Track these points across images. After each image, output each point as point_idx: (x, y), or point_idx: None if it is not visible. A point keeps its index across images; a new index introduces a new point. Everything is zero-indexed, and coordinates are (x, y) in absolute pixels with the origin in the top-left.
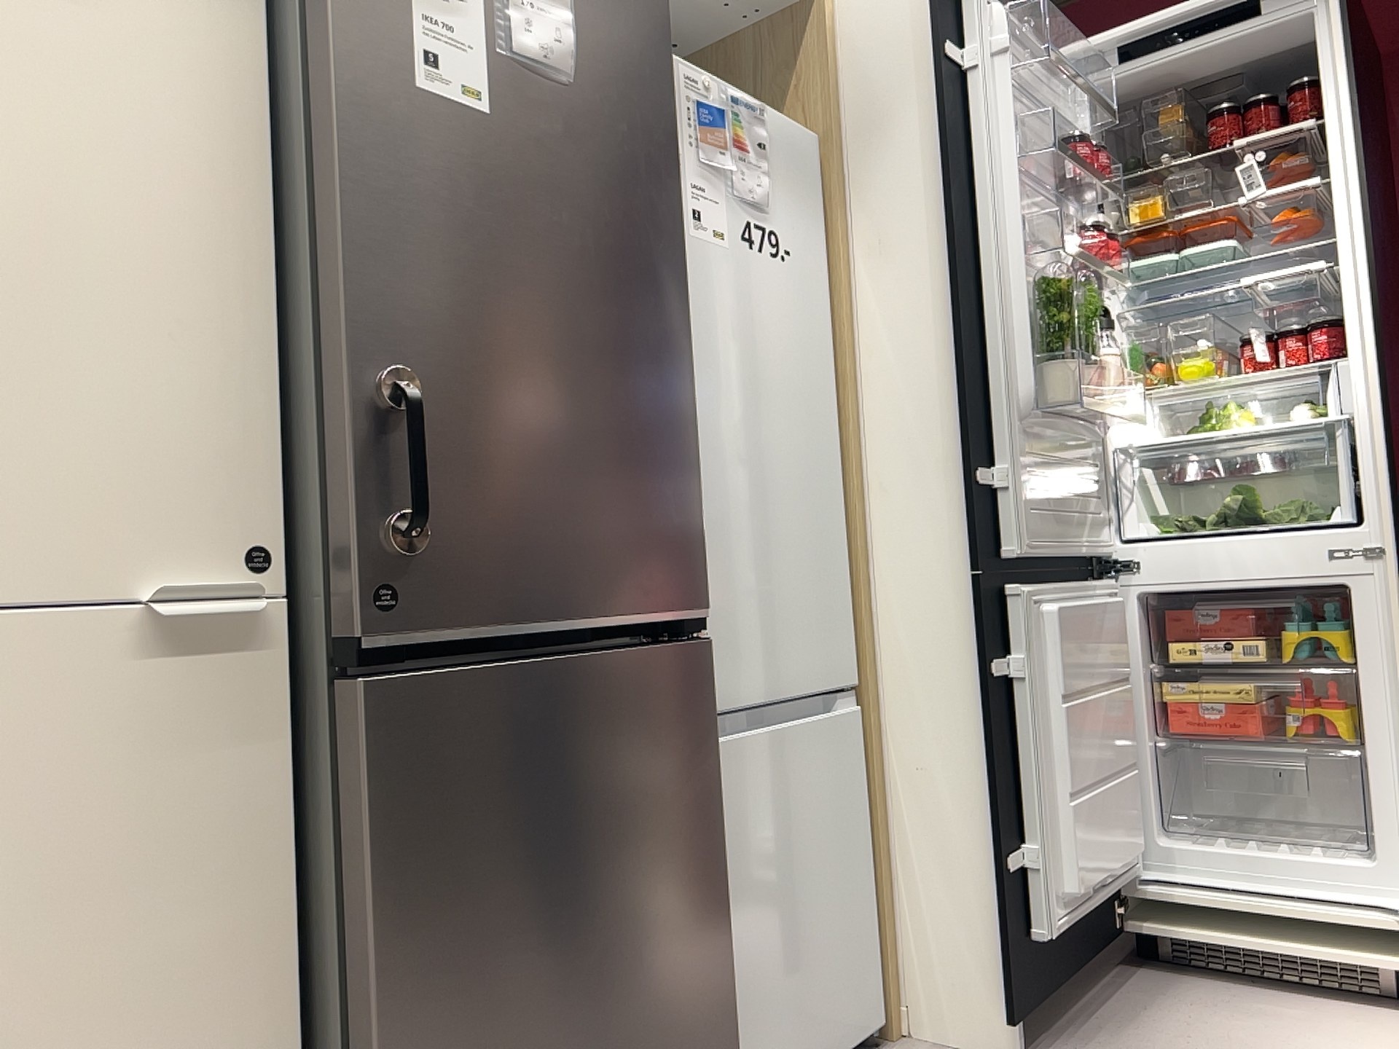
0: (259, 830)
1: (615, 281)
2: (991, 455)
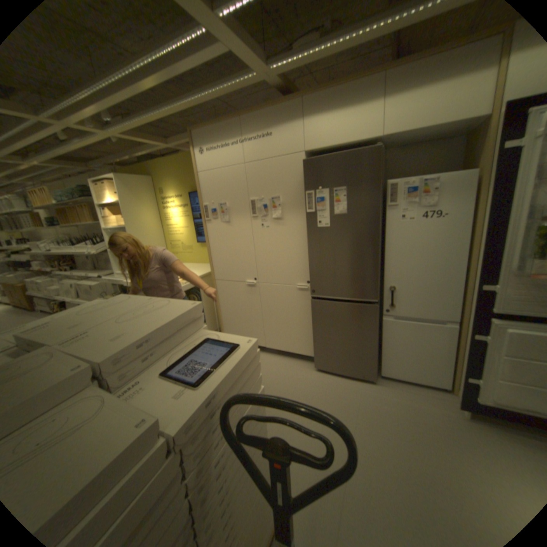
0: (309, 309)
1: (356, 246)
2: (496, 282)
